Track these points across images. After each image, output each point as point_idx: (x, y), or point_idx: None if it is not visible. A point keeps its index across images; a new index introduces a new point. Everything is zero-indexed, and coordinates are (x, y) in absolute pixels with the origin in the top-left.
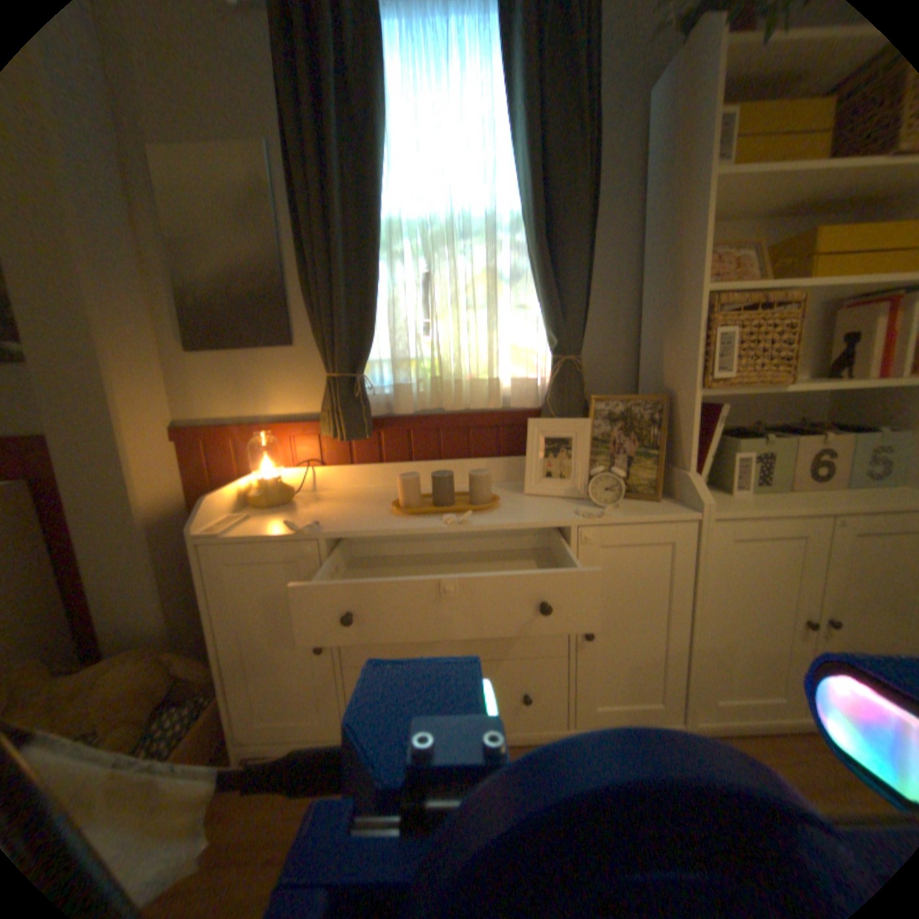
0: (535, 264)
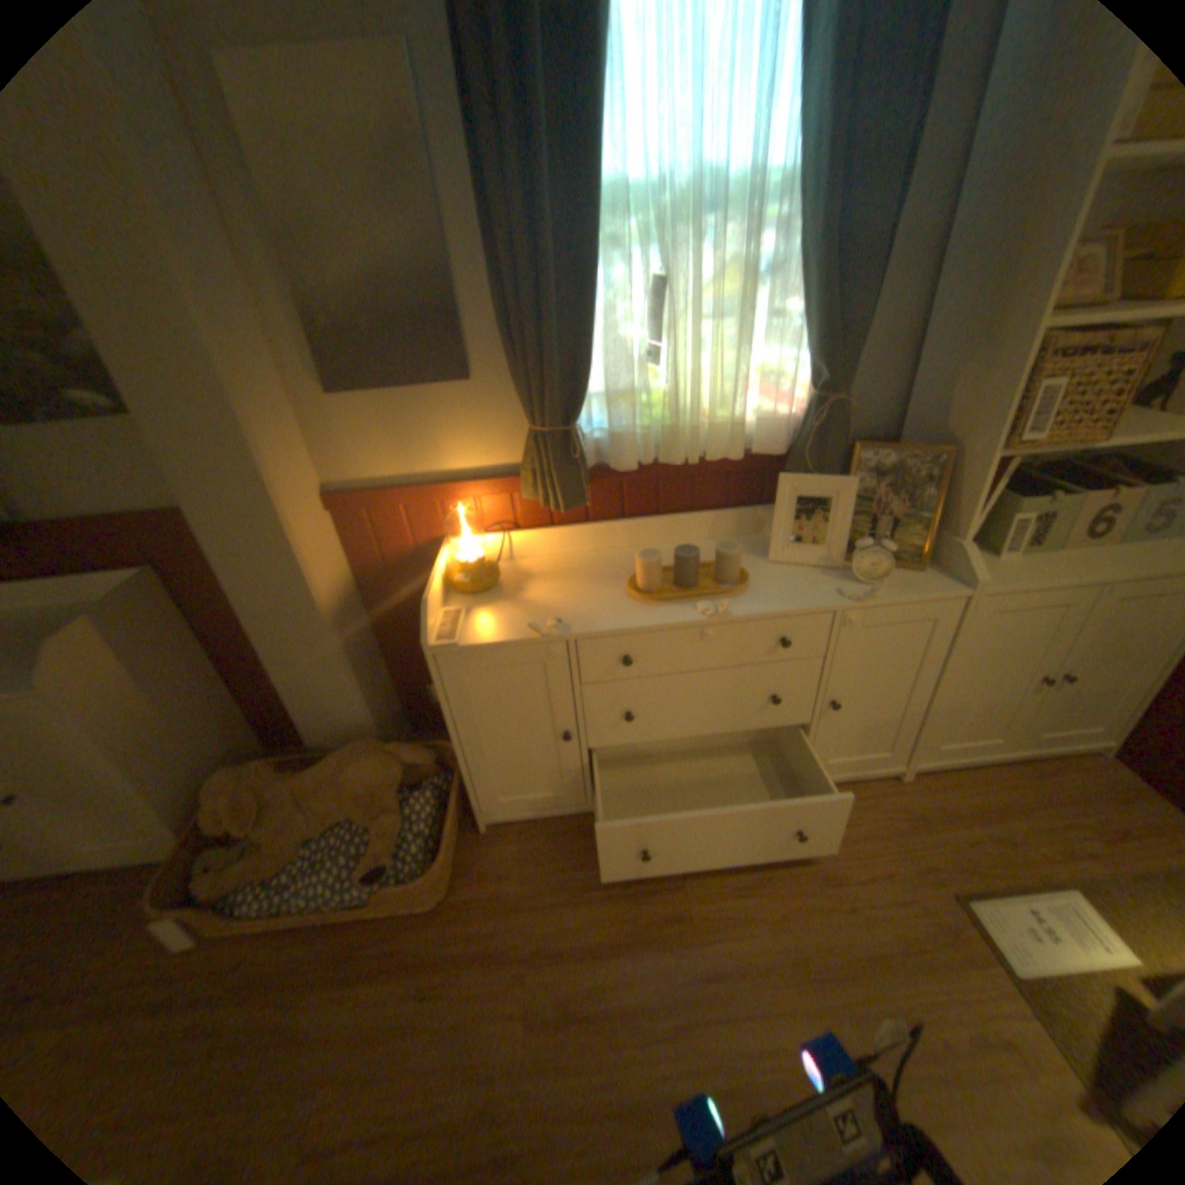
0: (811, 263)
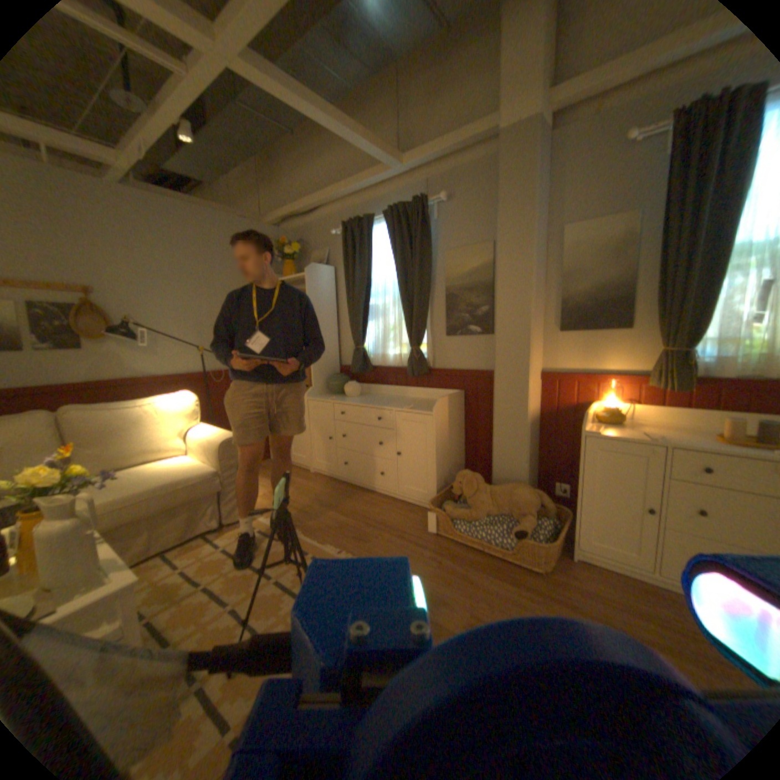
0: None
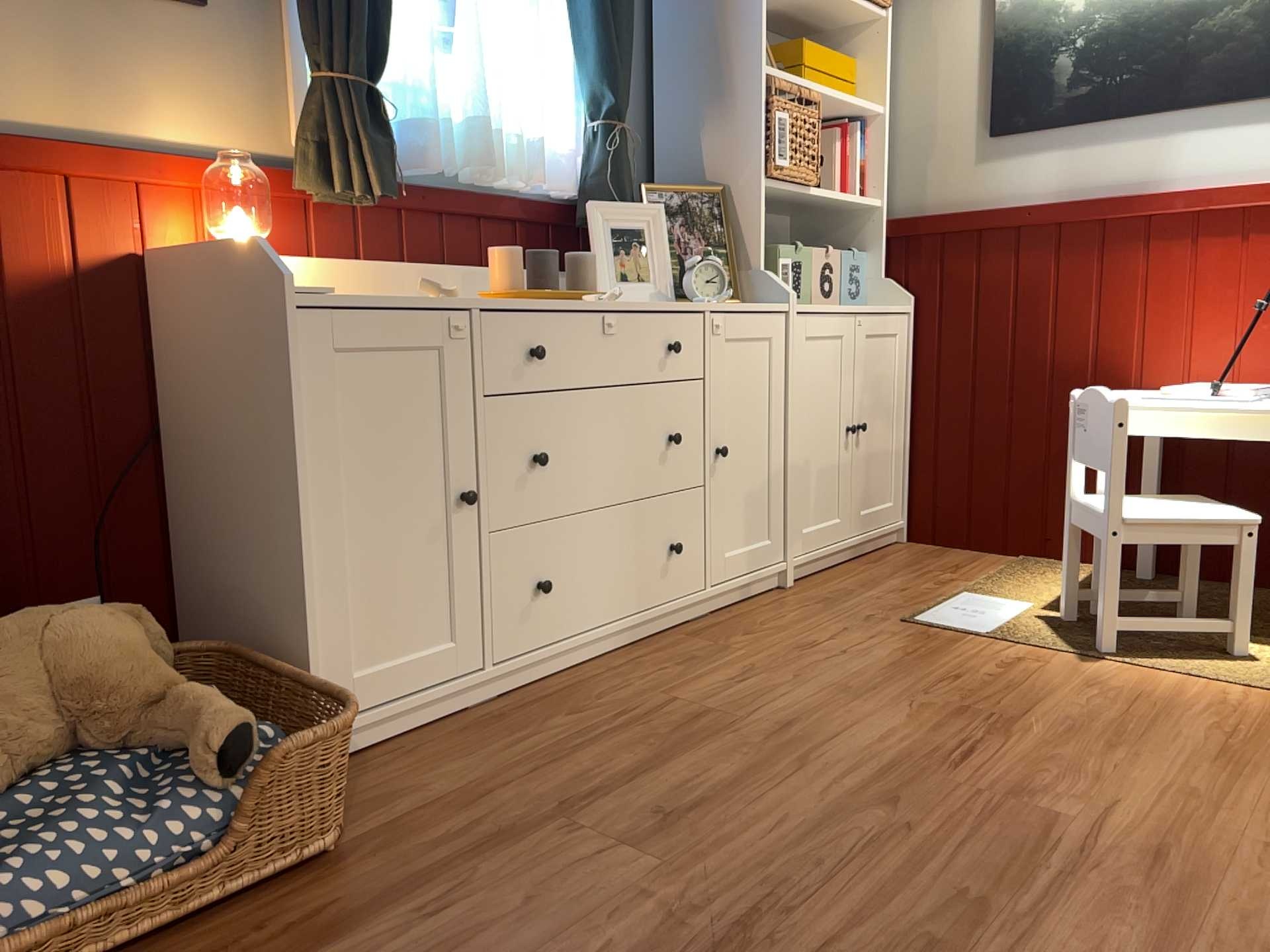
0: None
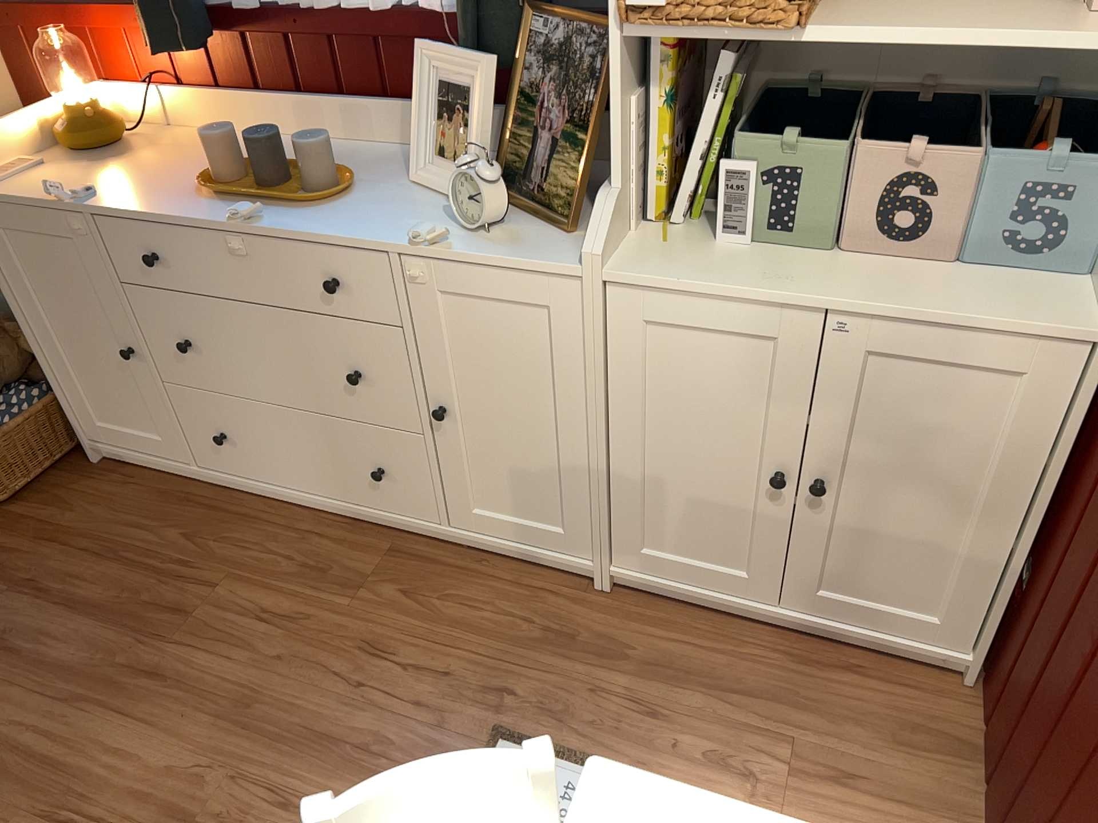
0: None
